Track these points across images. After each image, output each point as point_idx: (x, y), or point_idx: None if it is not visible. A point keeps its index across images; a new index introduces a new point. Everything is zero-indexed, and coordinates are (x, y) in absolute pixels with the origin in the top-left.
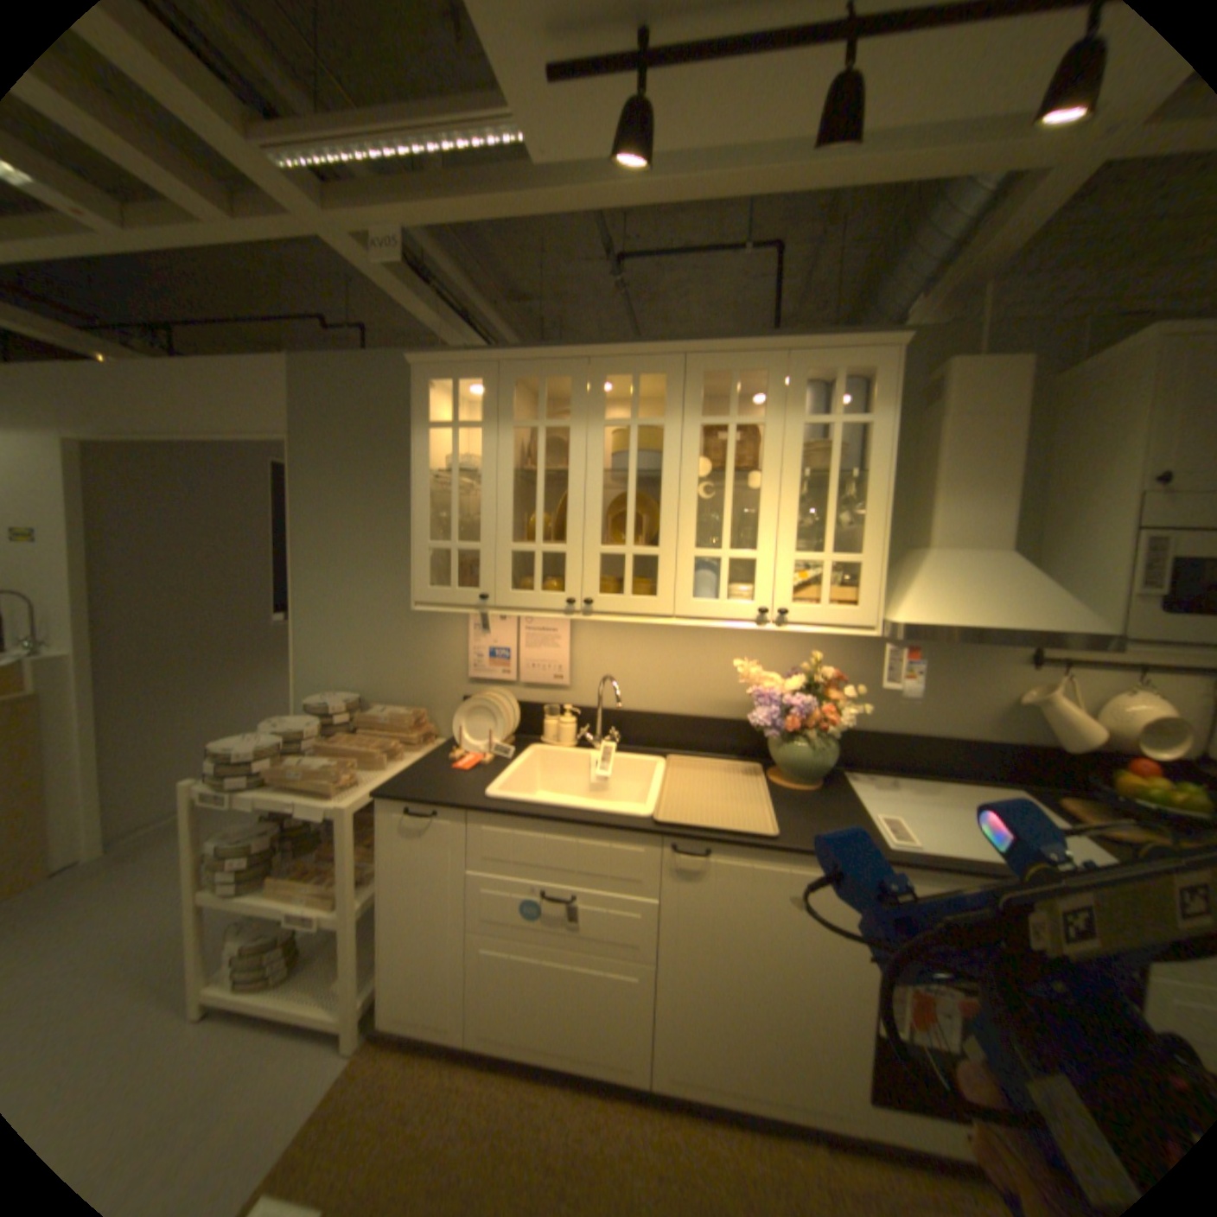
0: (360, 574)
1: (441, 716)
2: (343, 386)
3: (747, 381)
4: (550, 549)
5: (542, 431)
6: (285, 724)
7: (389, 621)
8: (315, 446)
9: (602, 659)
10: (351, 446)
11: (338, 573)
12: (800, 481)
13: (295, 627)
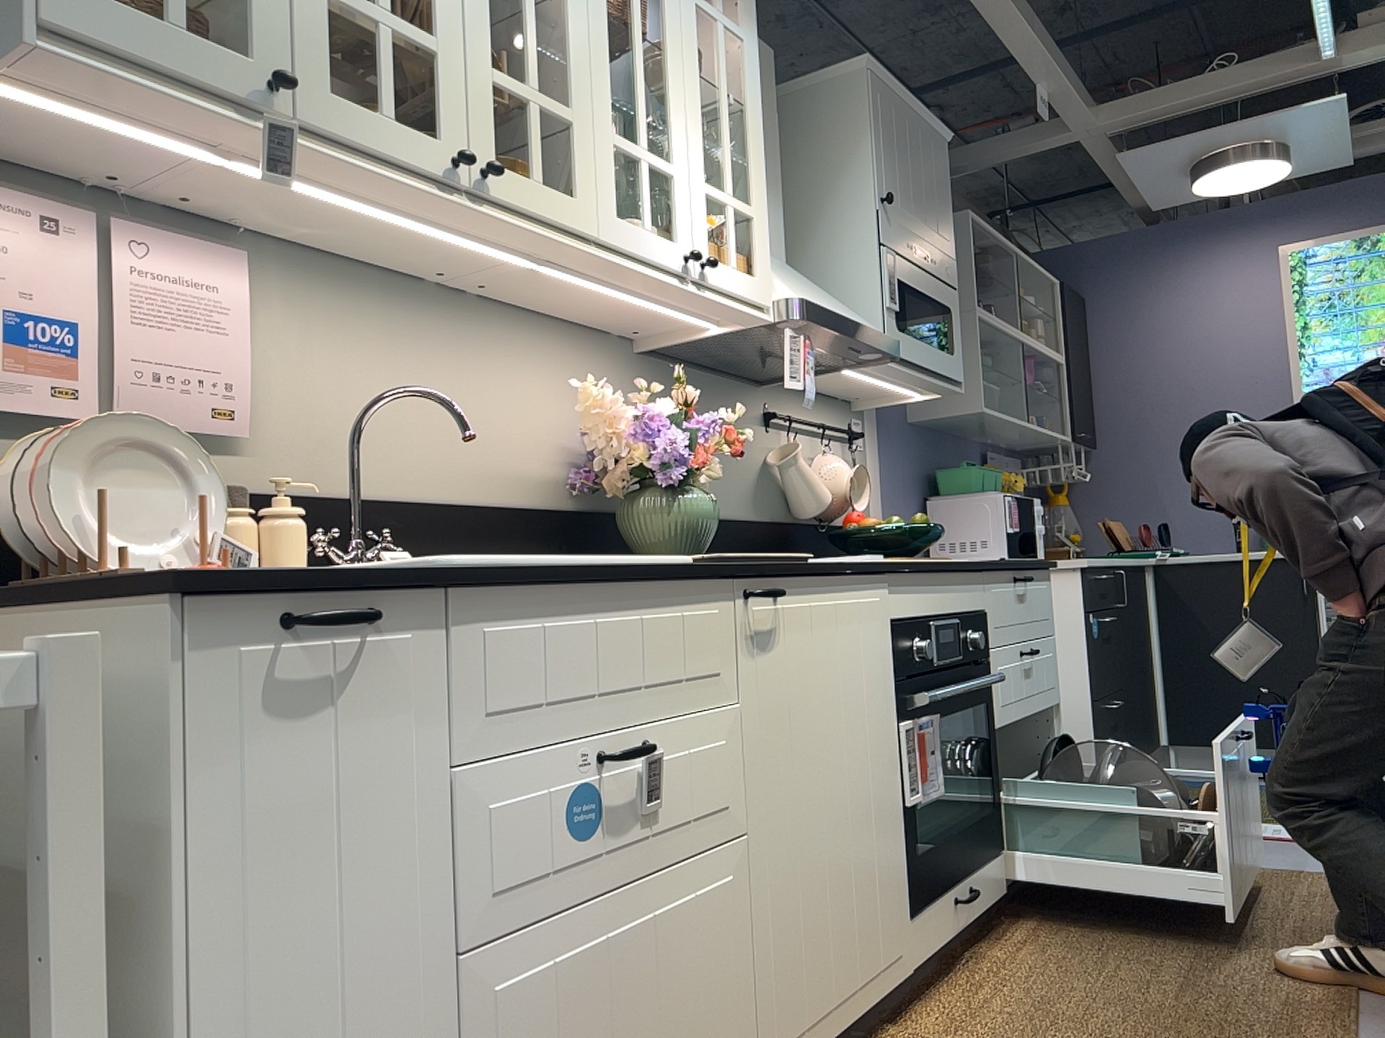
0: None
1: None
2: None
3: None
4: (406, 26)
5: None
6: None
7: None
8: None
9: (311, 377)
10: None
11: None
12: (700, 80)
13: None
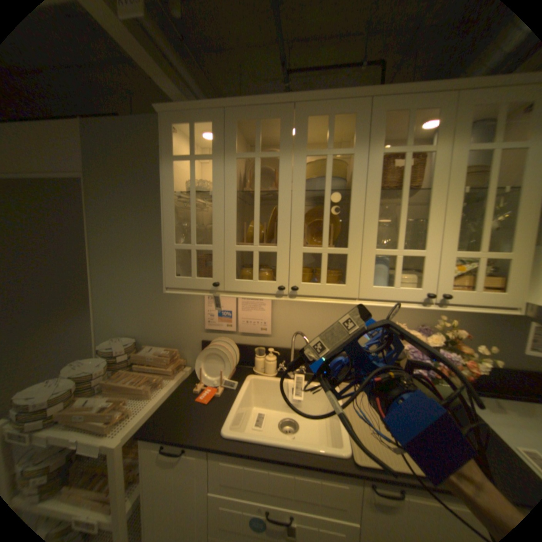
0: (133, 262)
1: (187, 352)
2: (117, 139)
3: (406, 123)
4: (265, 248)
5: (258, 159)
6: (81, 365)
7: (152, 292)
8: (100, 179)
9: (292, 317)
10: (124, 179)
11: (119, 262)
12: (464, 194)
13: (92, 296)
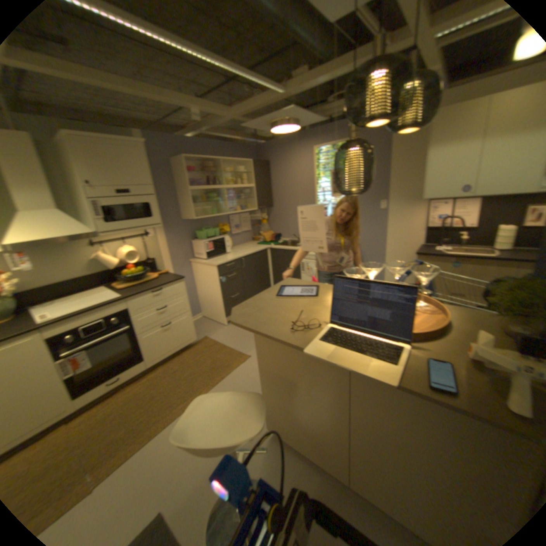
0: None
1: None
2: None
3: None
4: None
5: None
6: None
7: None
8: None
9: None
10: None
11: None
12: None
13: None
